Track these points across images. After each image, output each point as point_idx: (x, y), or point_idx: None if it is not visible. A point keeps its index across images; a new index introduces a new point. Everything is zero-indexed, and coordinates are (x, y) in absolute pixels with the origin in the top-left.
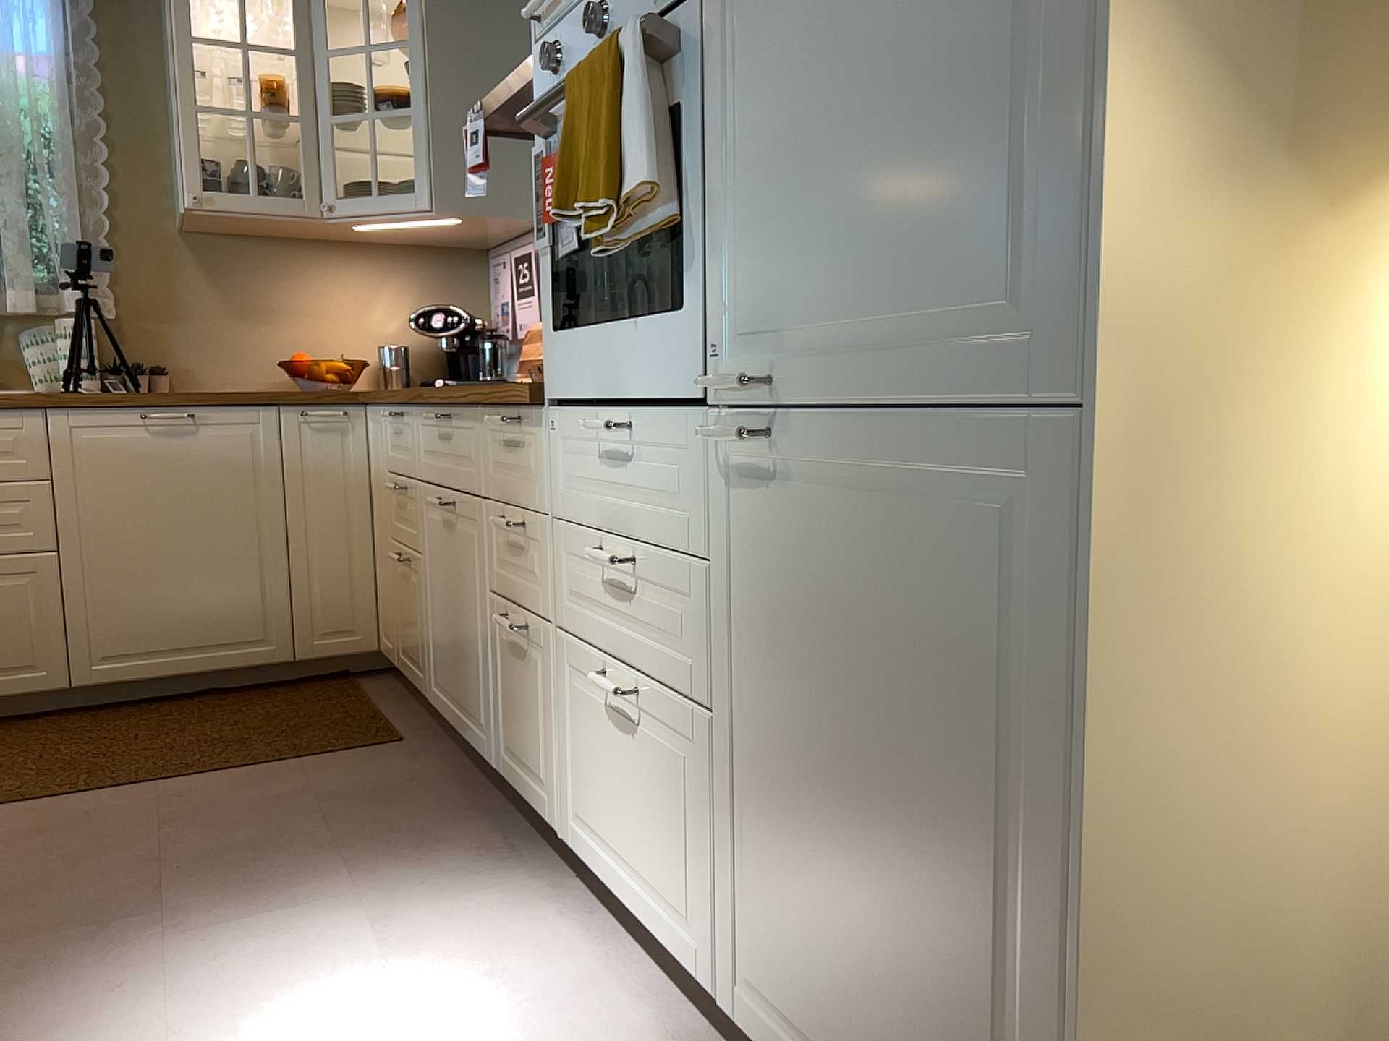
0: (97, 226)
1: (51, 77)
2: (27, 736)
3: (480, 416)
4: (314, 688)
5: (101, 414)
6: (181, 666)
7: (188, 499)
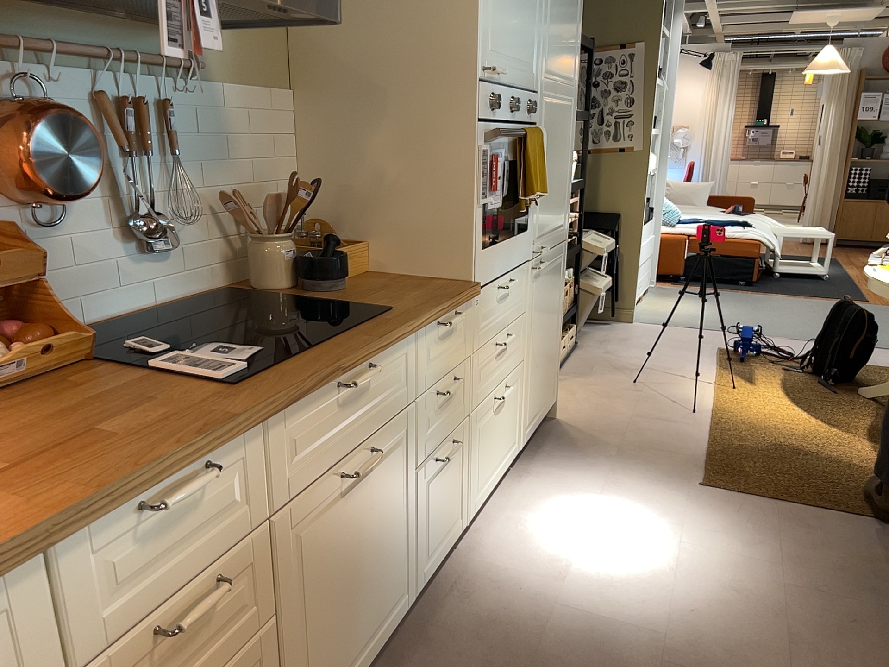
0: None
1: None
2: None
3: (416, 336)
4: None
5: None
6: None
7: None
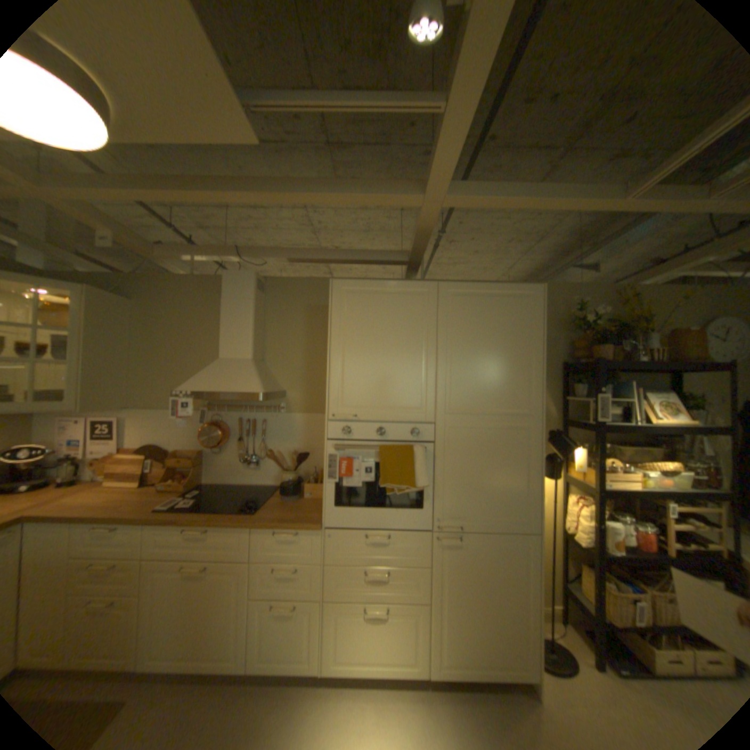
0: None
1: None
2: None
3: (250, 532)
4: None
5: None
6: None
7: None
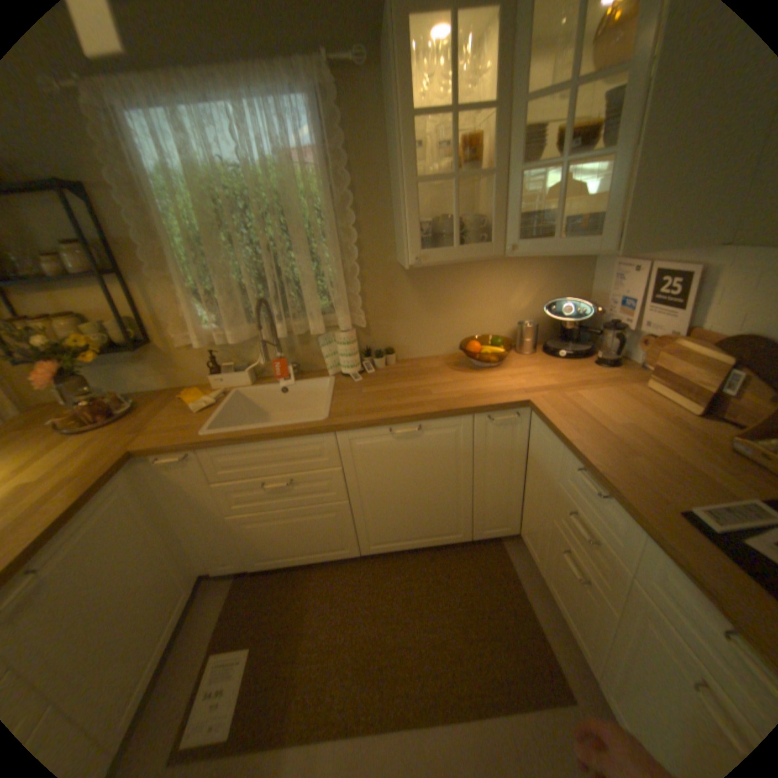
0: (352, 268)
1: (316, 164)
2: (343, 589)
3: None
4: (483, 555)
5: (366, 431)
6: (413, 546)
7: (417, 470)
